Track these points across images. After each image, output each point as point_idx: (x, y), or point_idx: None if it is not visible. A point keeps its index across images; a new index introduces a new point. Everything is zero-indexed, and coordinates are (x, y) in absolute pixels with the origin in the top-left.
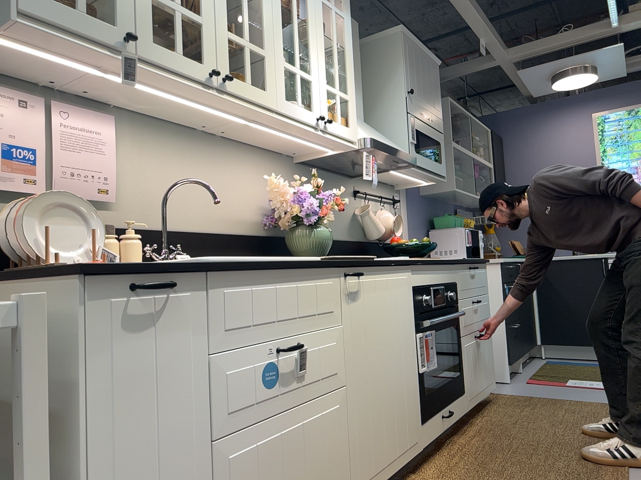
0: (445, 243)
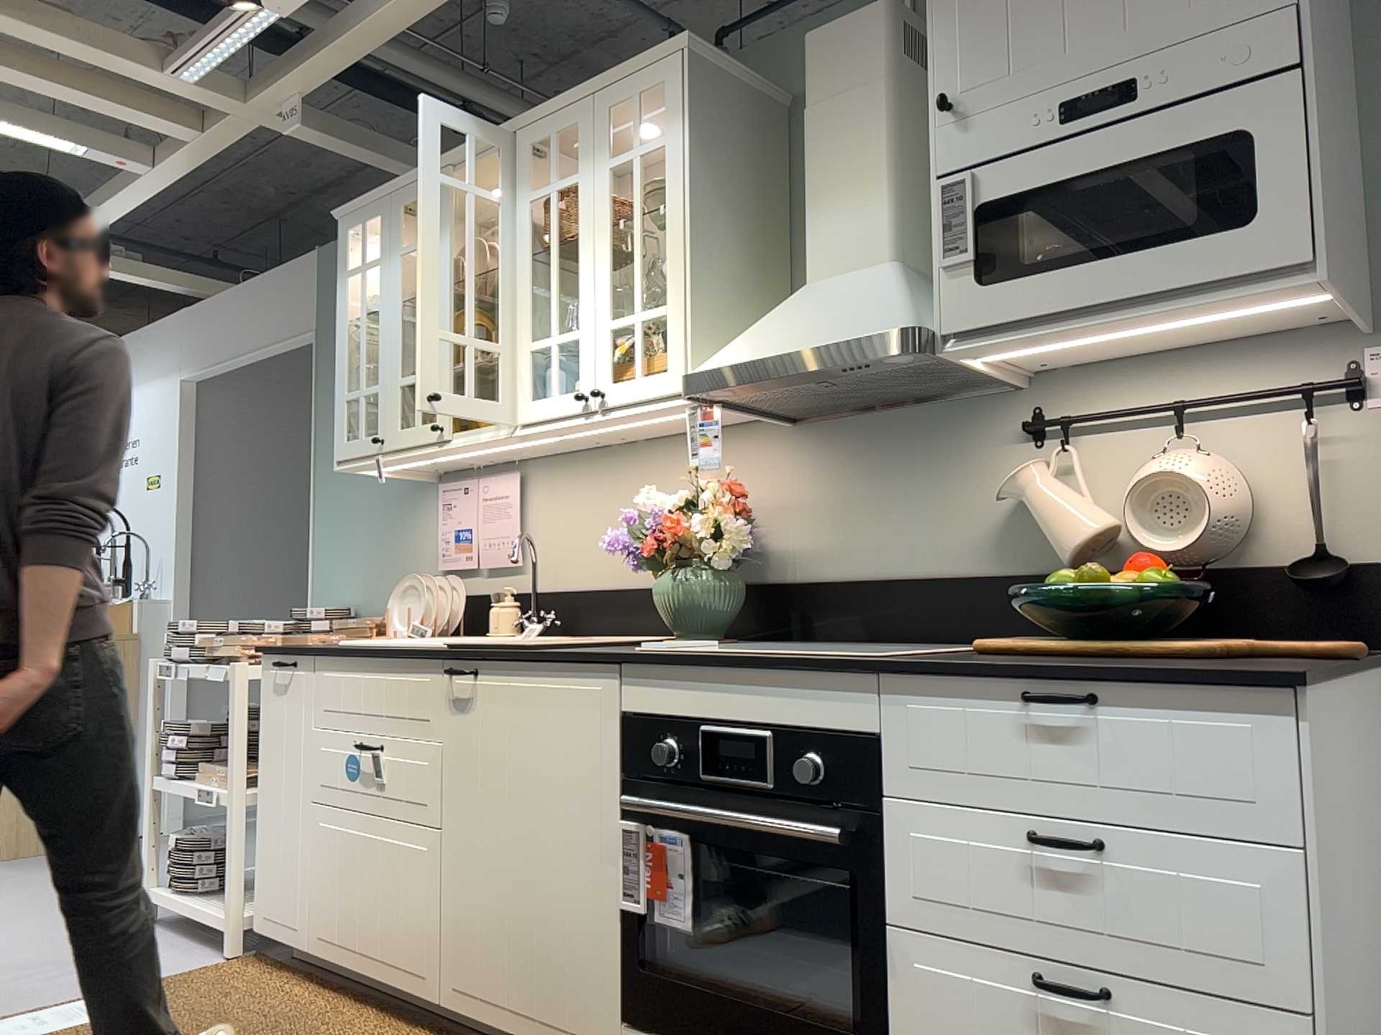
0: None
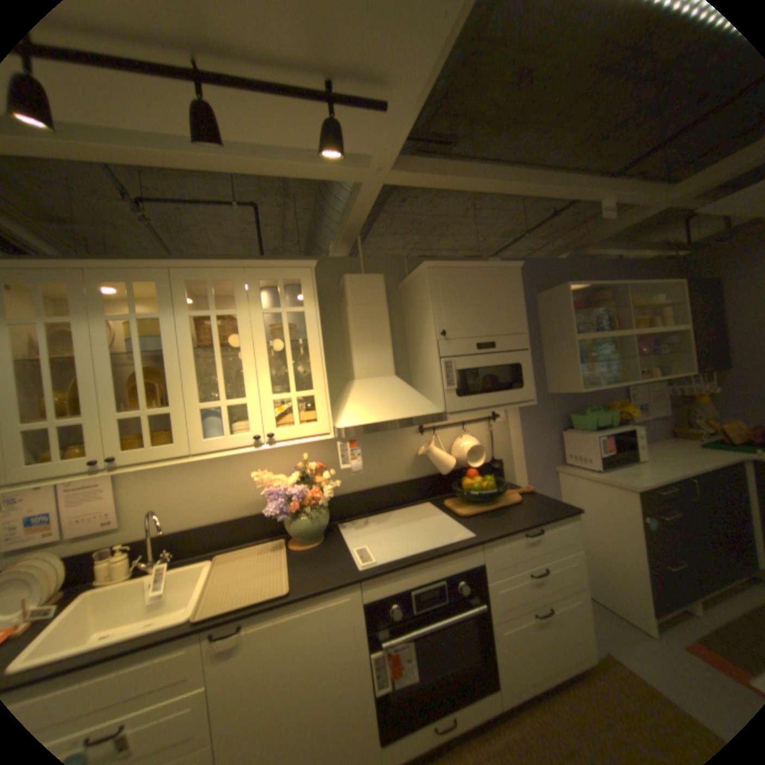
0: (579, 448)
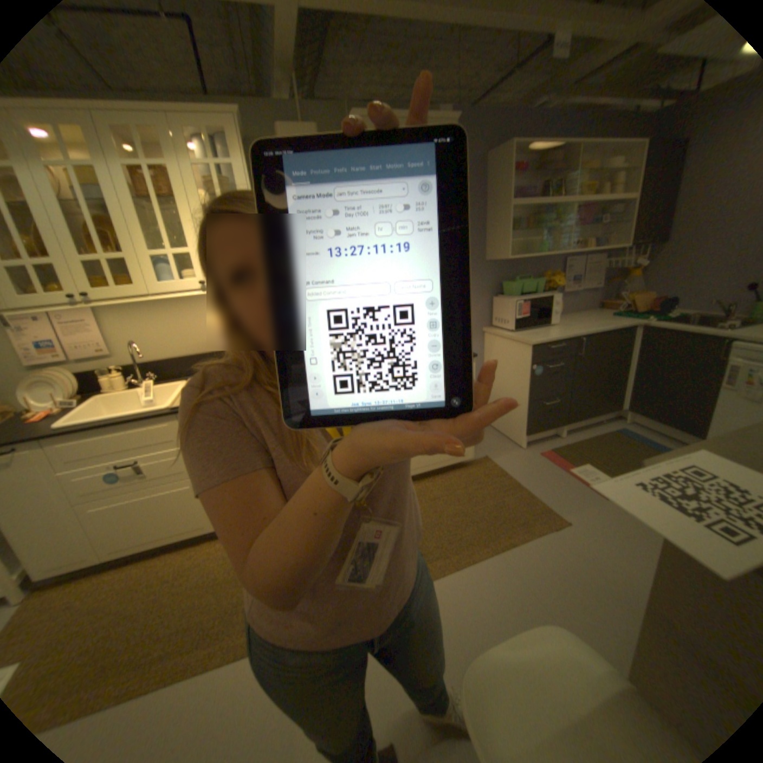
0: (503, 311)
